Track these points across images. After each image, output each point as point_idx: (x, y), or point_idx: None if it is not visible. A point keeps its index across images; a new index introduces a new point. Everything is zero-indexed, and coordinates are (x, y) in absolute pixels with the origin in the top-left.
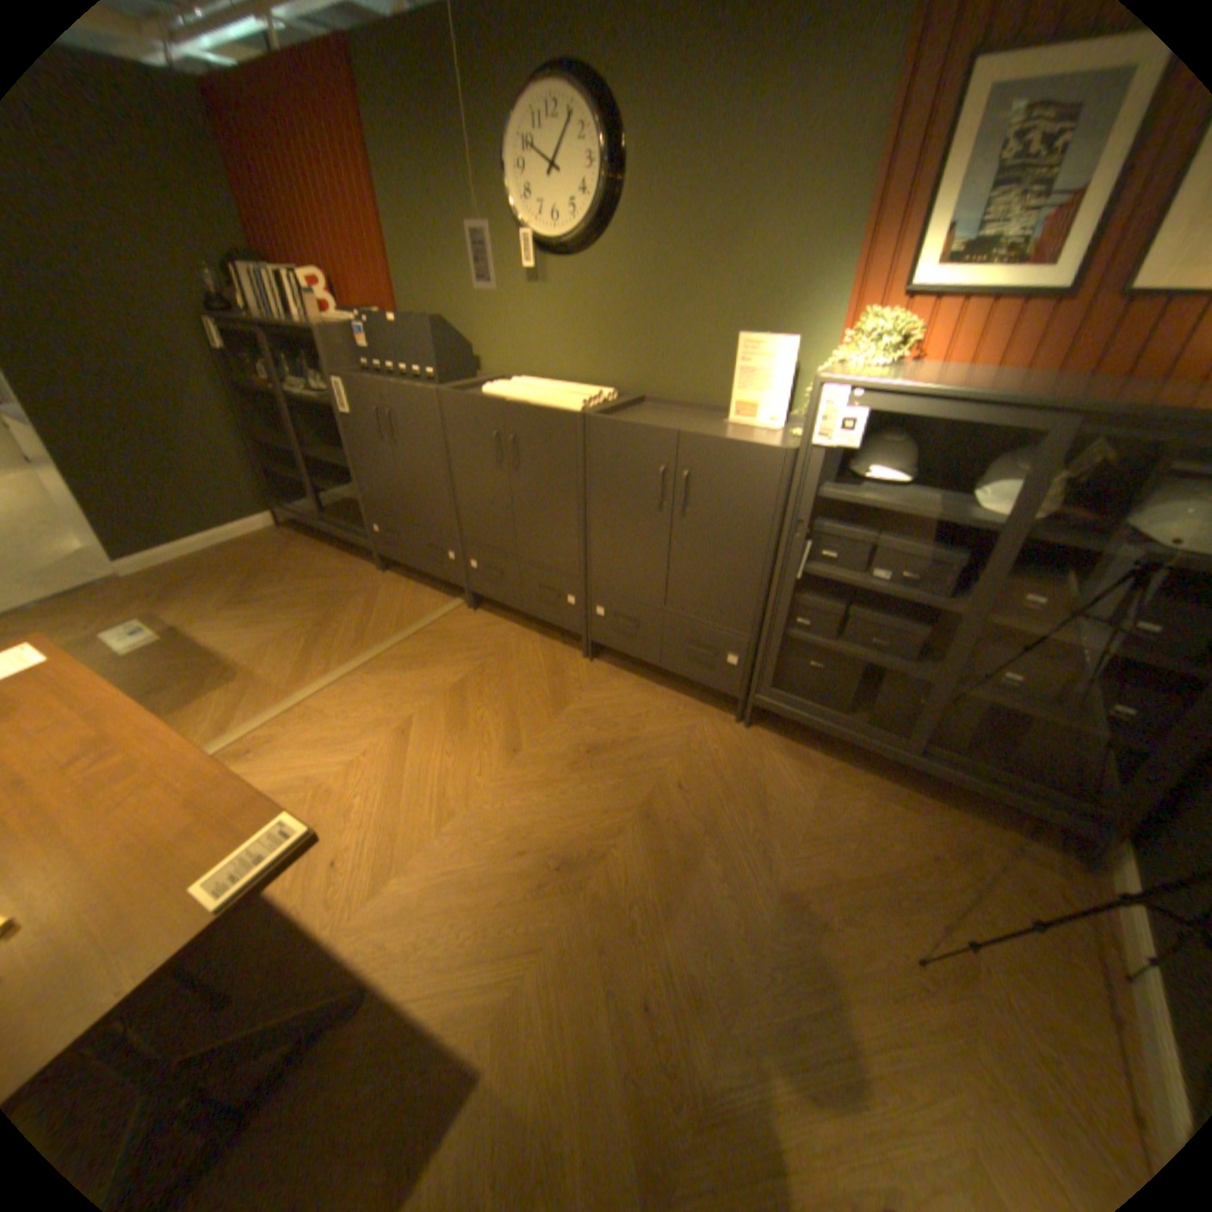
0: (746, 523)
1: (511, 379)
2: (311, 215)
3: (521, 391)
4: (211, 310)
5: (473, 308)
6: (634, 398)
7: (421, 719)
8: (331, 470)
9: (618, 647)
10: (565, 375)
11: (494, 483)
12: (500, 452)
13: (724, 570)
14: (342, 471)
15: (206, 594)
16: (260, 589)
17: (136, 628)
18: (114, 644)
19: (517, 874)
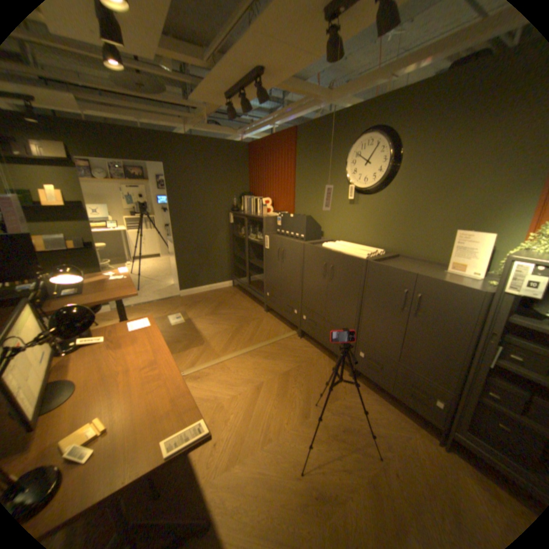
0: (456, 327)
1: (336, 241)
2: (272, 181)
3: (339, 247)
4: (233, 211)
5: (324, 213)
6: (394, 255)
7: (268, 385)
8: (257, 269)
9: (370, 376)
10: (361, 242)
11: (320, 284)
12: (325, 271)
13: (440, 350)
14: (261, 270)
15: (204, 309)
16: (221, 311)
17: (179, 317)
18: (171, 321)
19: (296, 491)
